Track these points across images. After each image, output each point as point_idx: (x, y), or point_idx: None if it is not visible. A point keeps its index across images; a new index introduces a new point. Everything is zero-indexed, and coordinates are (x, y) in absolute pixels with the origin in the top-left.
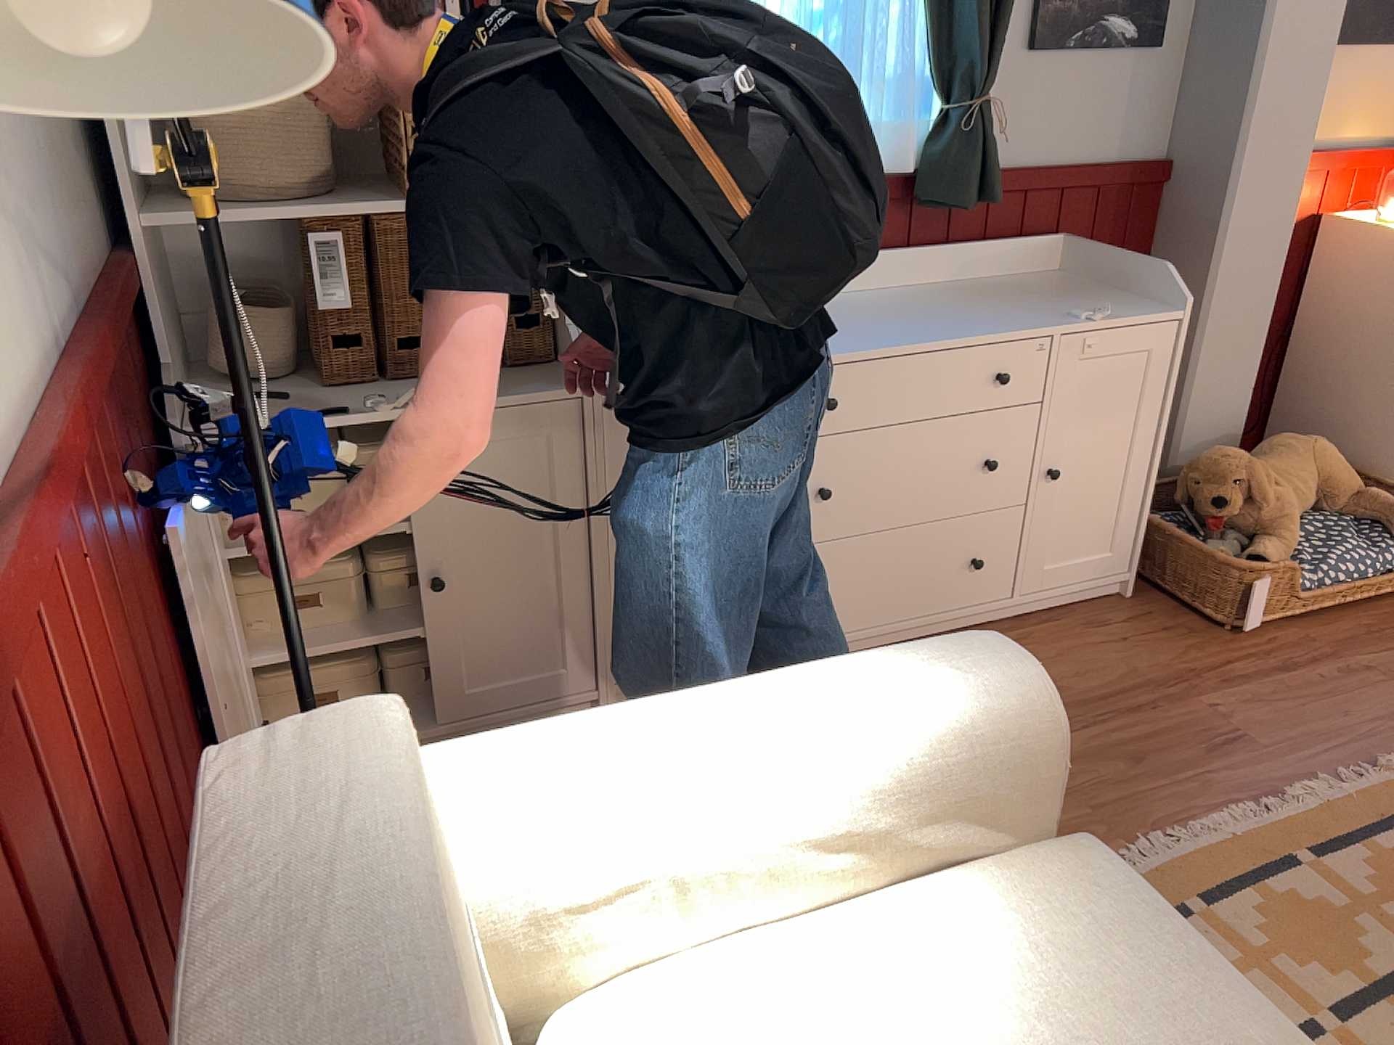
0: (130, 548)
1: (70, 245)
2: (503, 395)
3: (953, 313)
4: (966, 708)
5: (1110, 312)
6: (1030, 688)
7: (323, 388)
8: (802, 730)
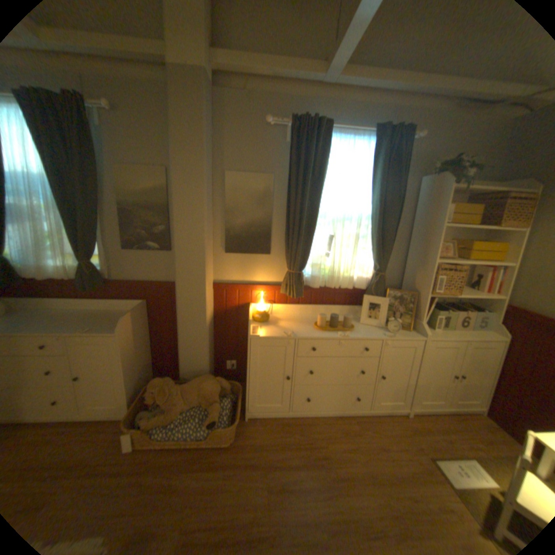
0: None
1: None
2: None
3: (58, 323)
4: None
5: (84, 332)
6: None
7: None
8: None
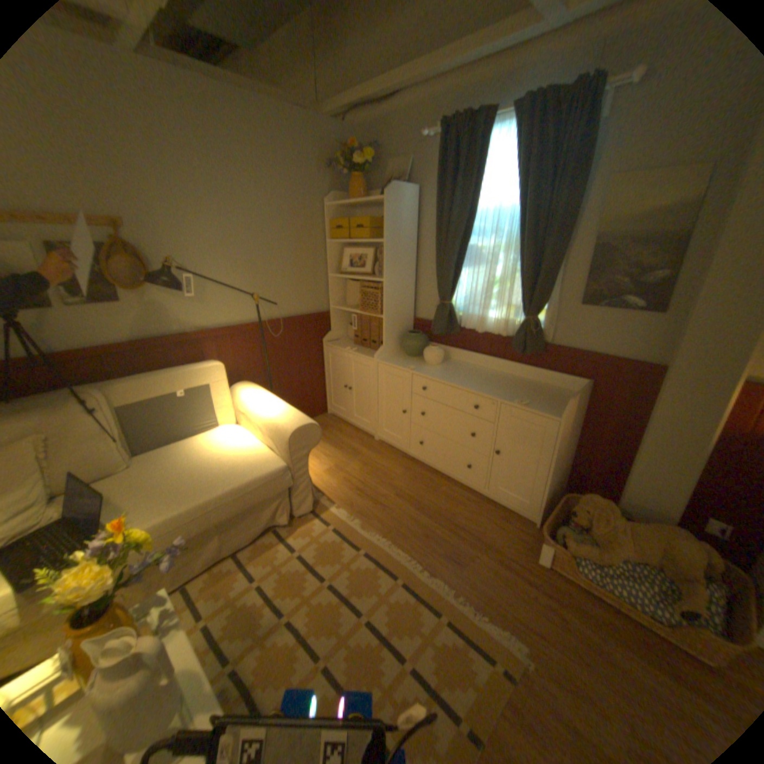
0: (283, 351)
1: (299, 307)
2: (365, 355)
3: (491, 384)
4: (283, 424)
5: (524, 404)
6: (293, 429)
7: (354, 344)
8: (270, 410)
